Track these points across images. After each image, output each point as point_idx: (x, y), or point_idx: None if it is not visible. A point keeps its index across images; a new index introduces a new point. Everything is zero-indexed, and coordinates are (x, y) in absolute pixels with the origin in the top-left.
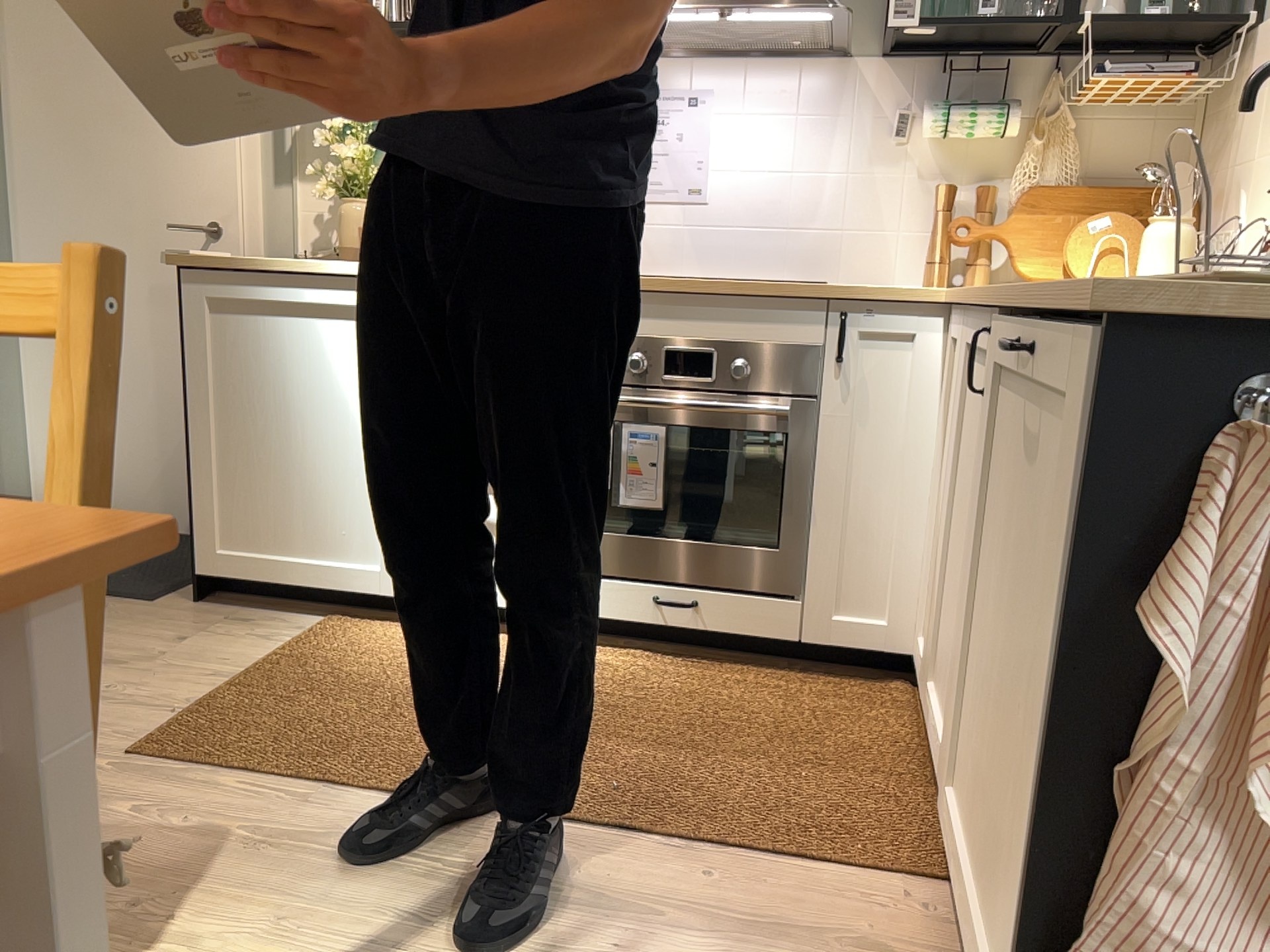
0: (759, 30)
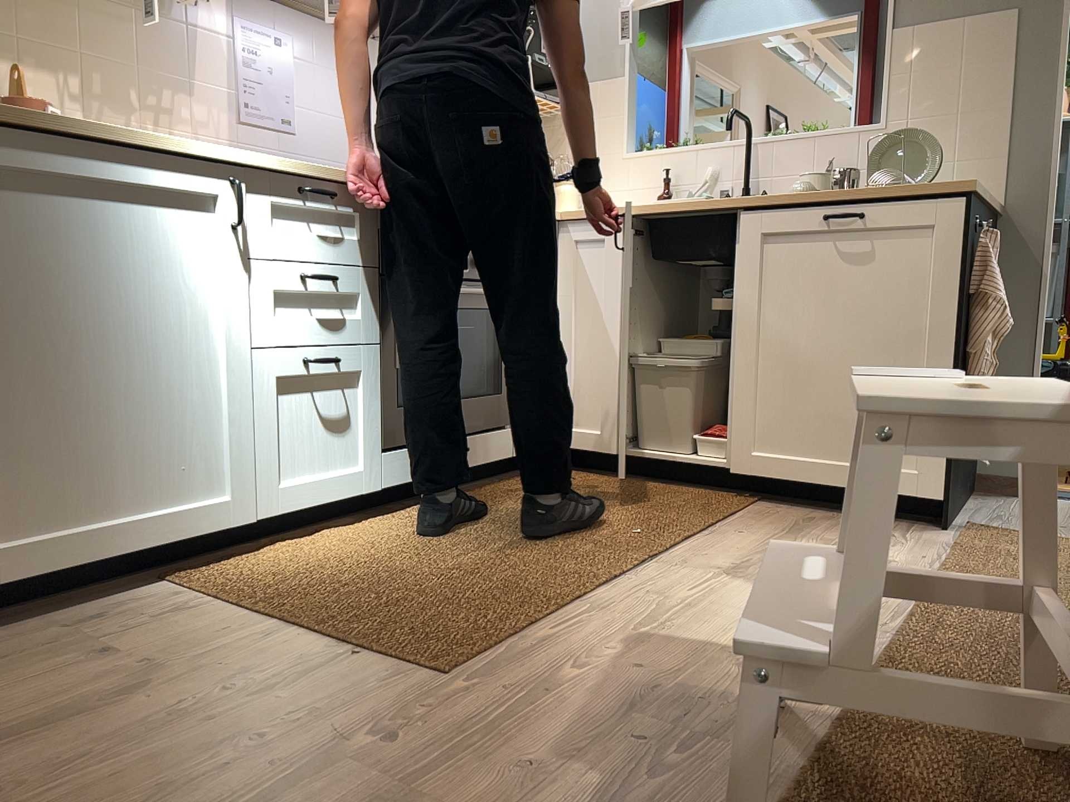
0: (322, 0)
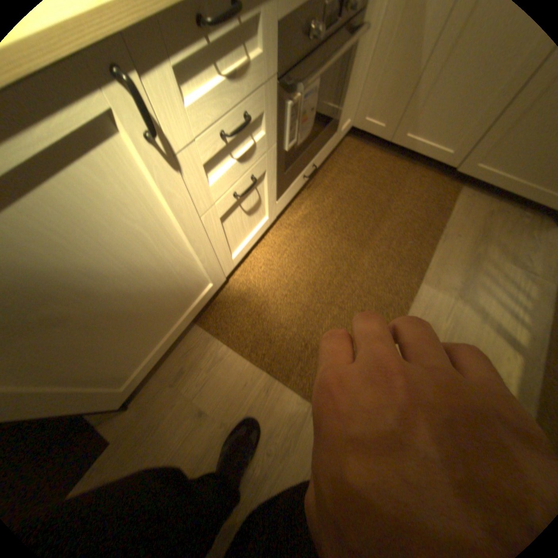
0: None
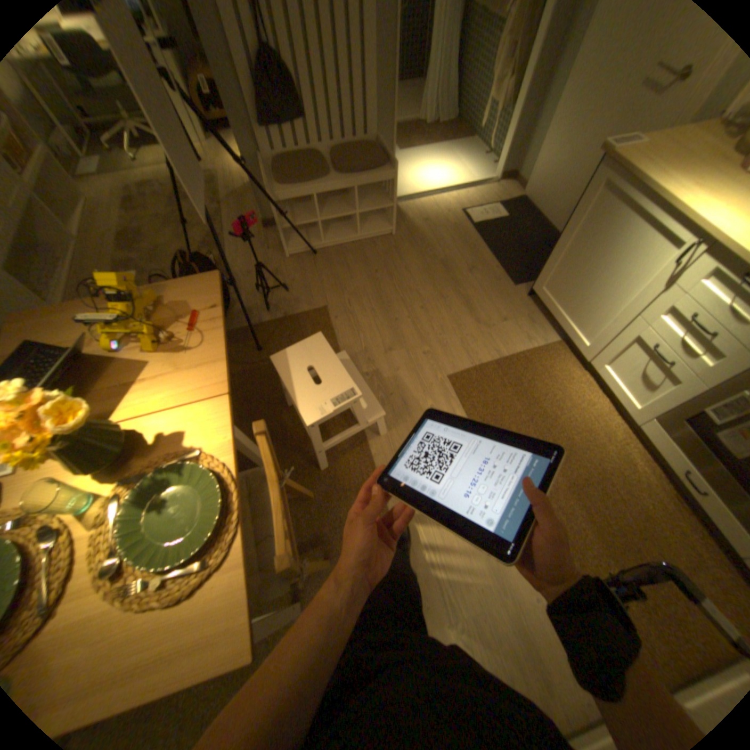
0: None
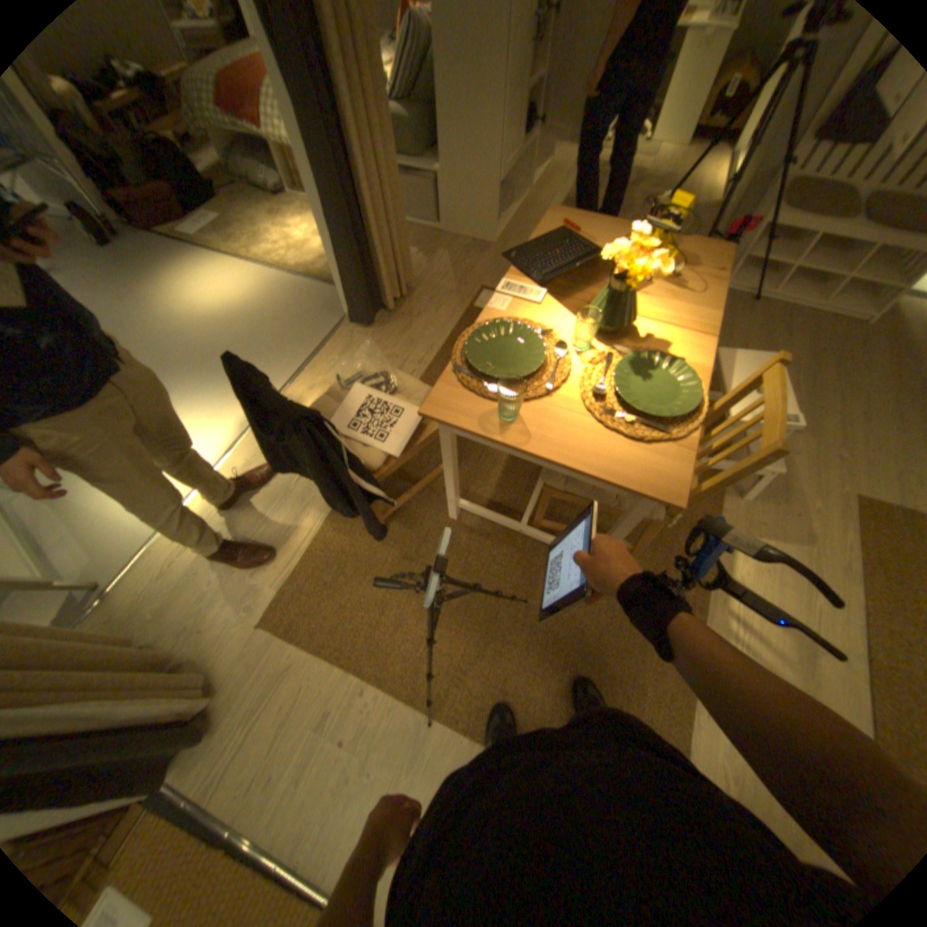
0: None
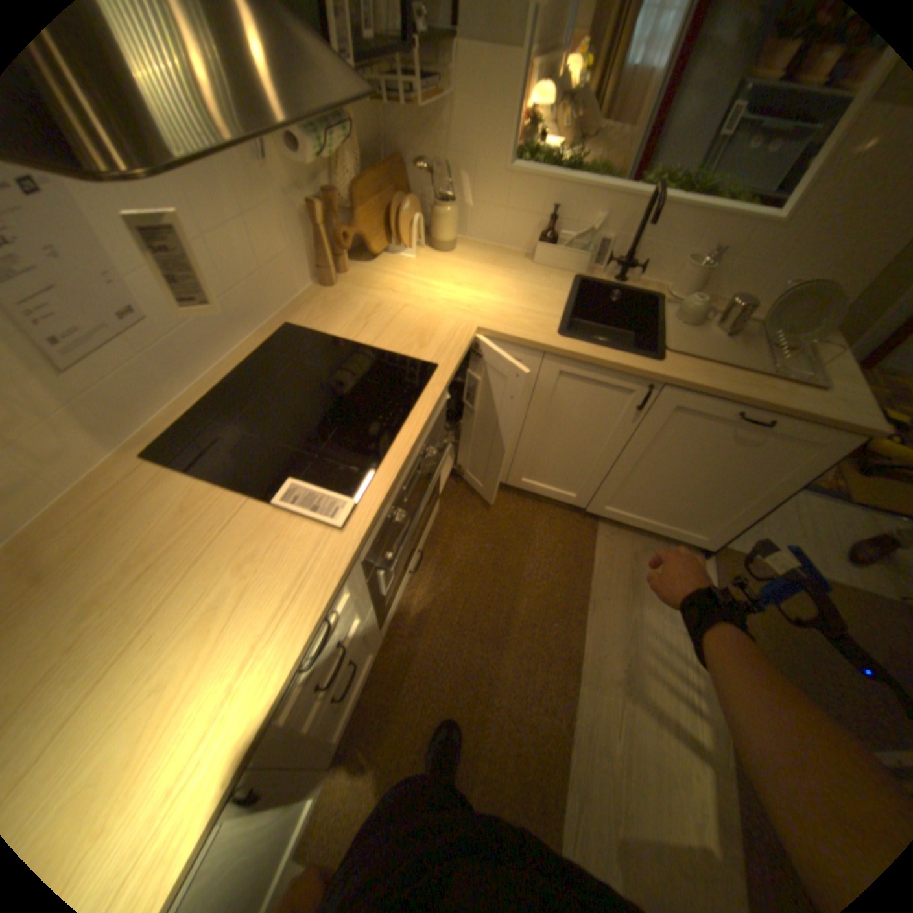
0: None
